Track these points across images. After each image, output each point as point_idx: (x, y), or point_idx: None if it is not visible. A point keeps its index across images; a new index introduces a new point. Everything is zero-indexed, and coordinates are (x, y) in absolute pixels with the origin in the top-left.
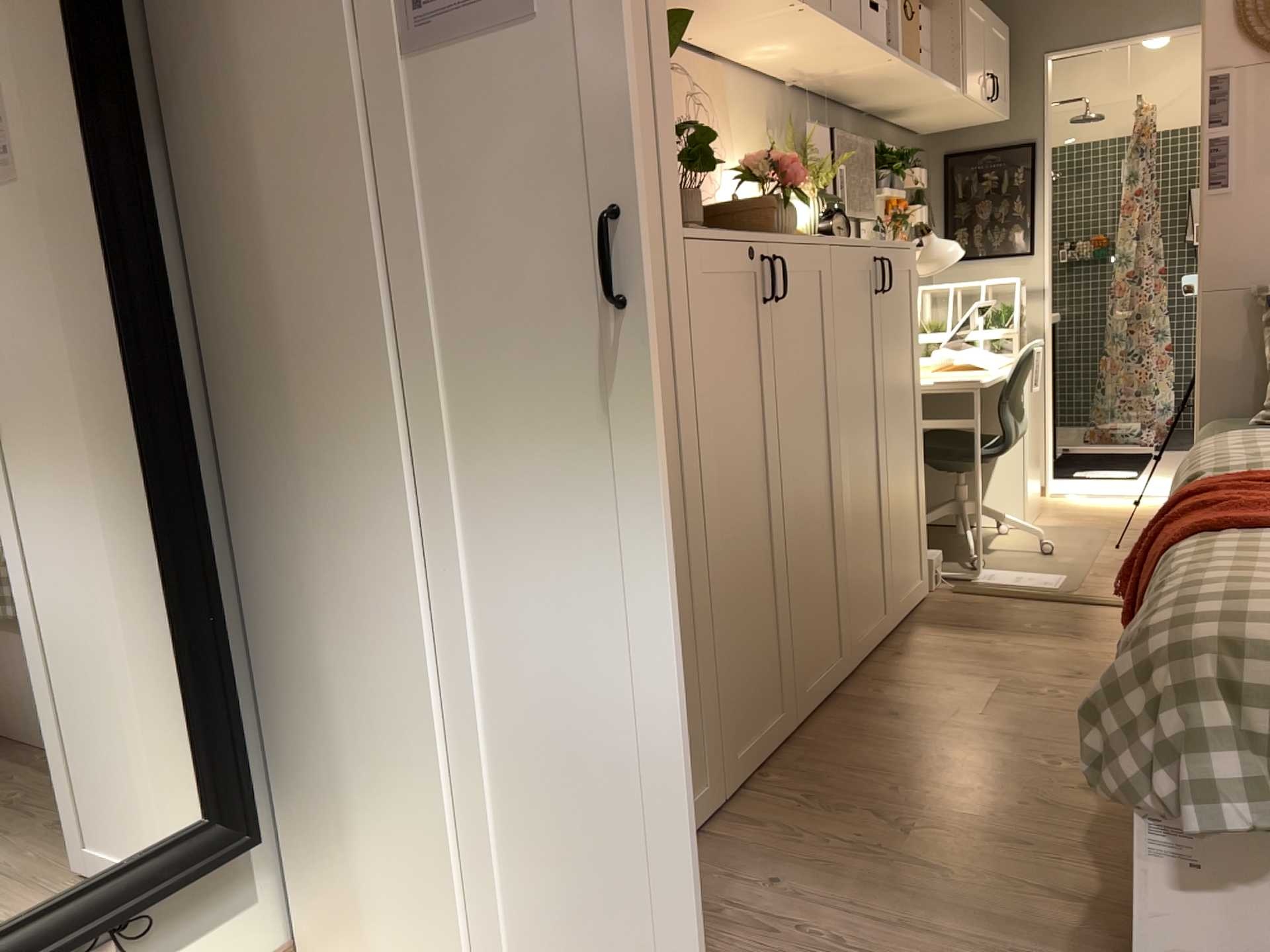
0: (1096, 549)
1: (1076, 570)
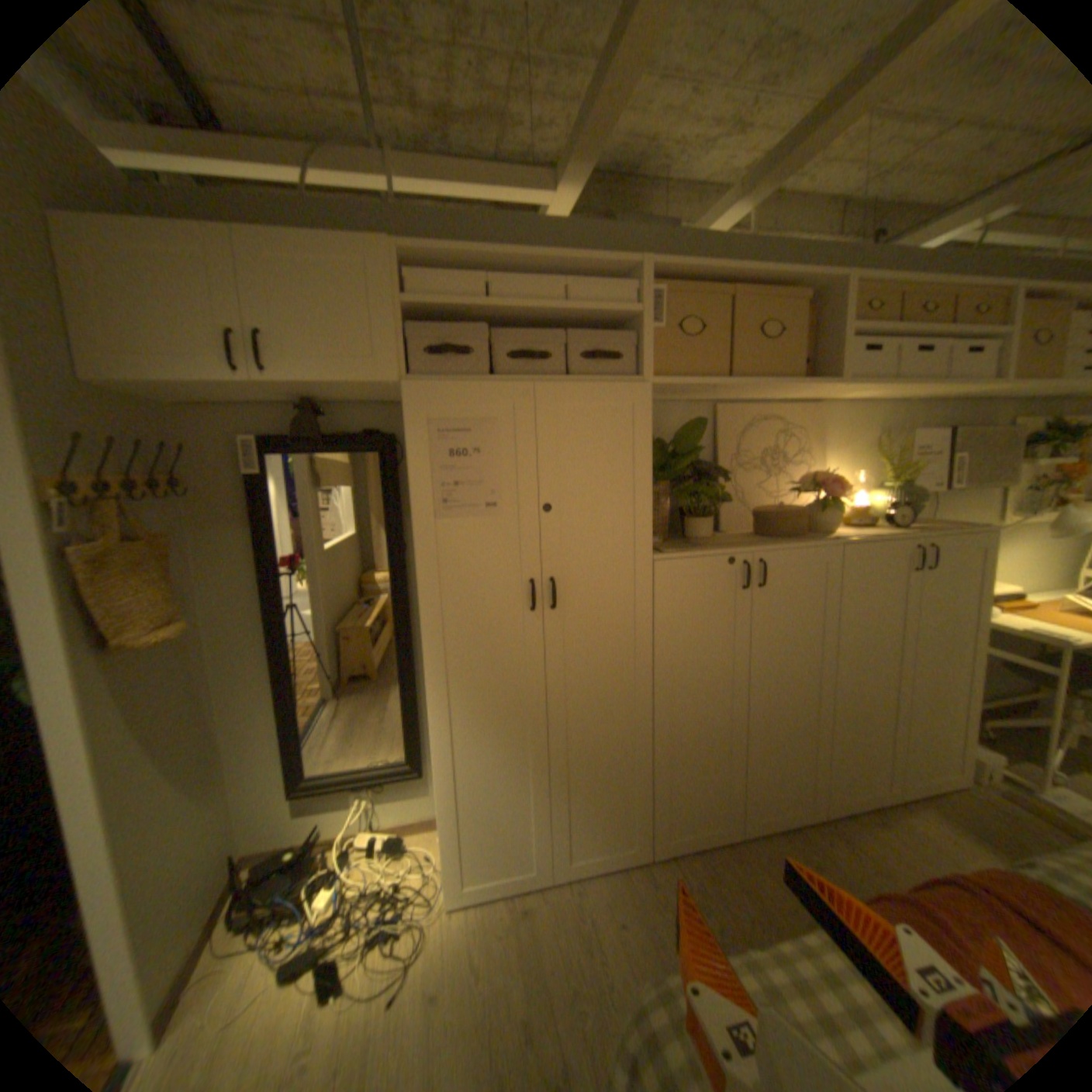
0: None
1: None
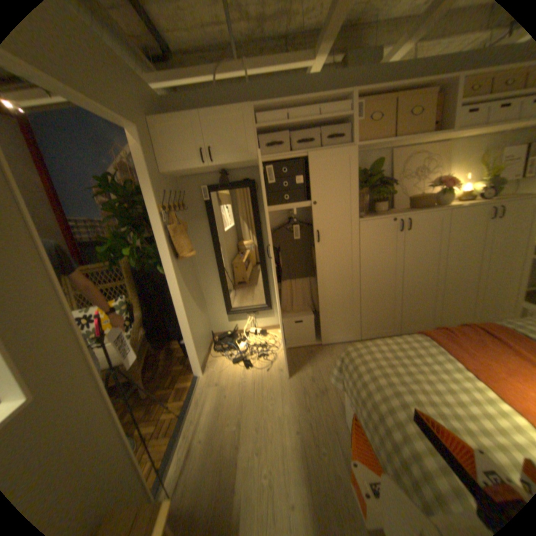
0: None
1: None
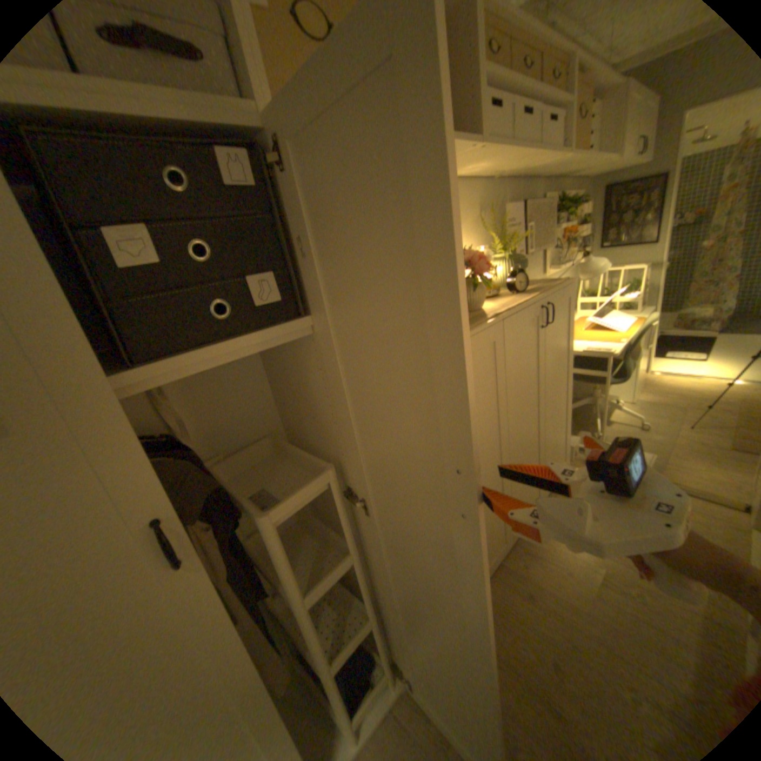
0: (680, 432)
1: (665, 453)
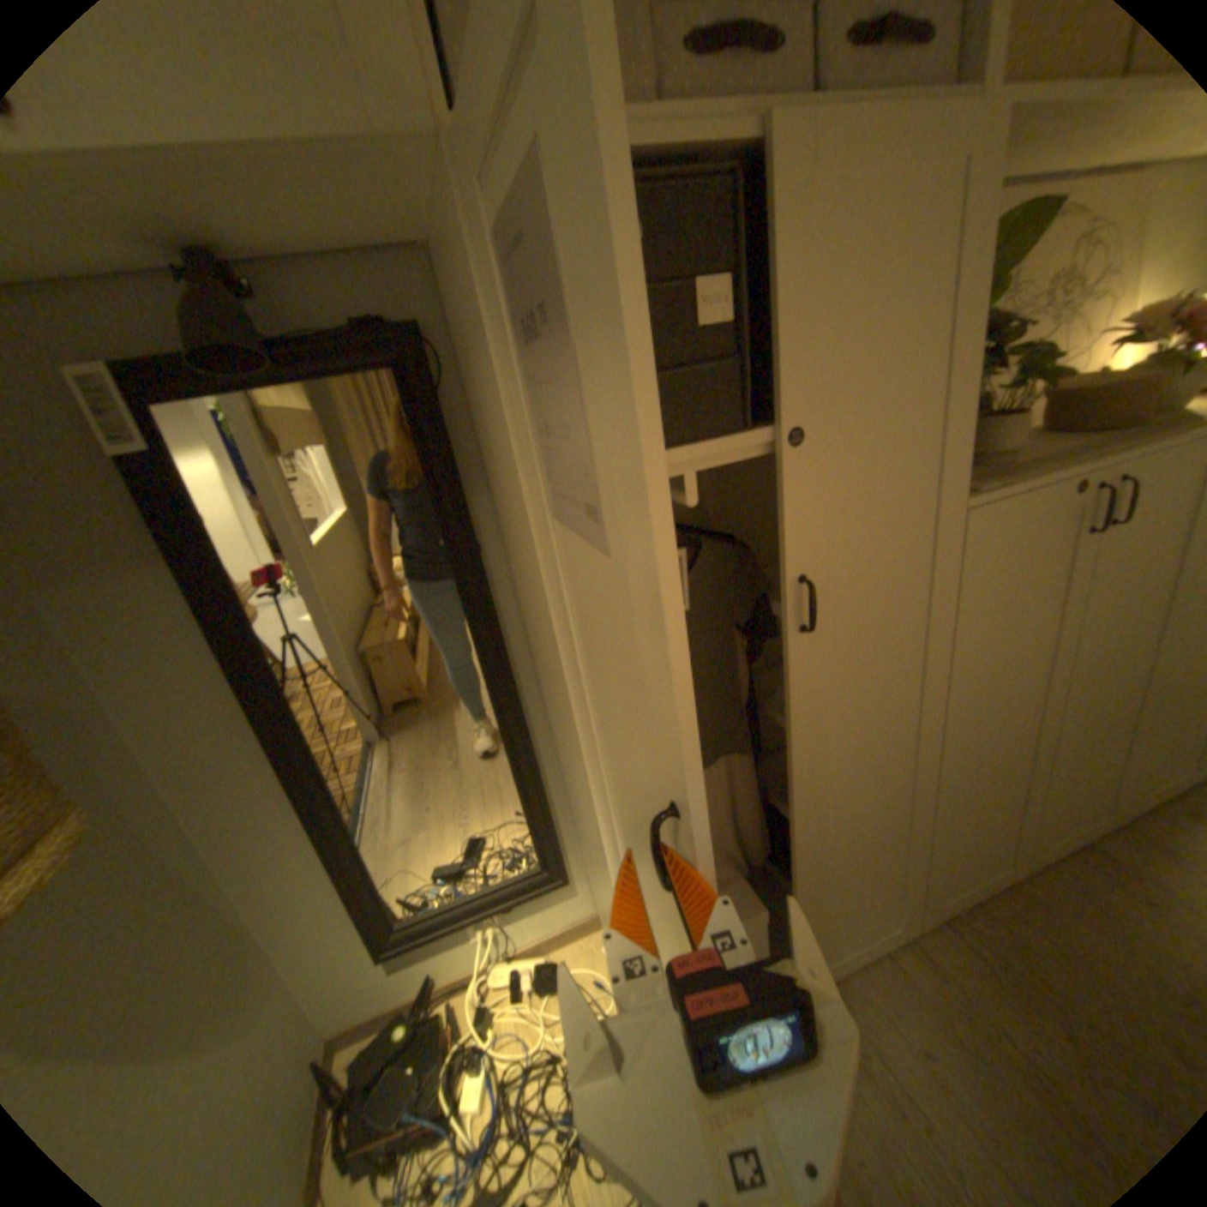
0: None
1: None
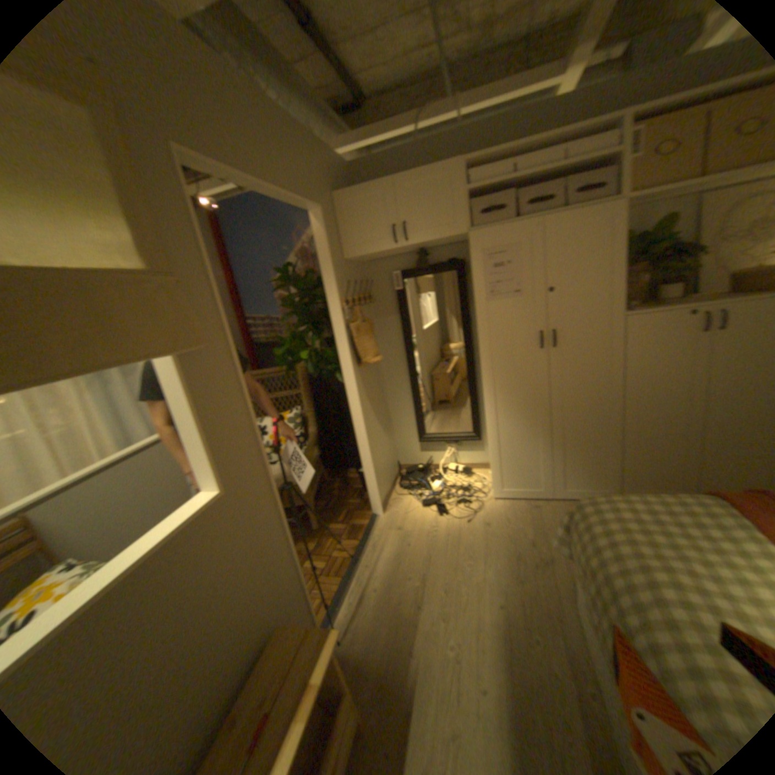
0: None
1: None
